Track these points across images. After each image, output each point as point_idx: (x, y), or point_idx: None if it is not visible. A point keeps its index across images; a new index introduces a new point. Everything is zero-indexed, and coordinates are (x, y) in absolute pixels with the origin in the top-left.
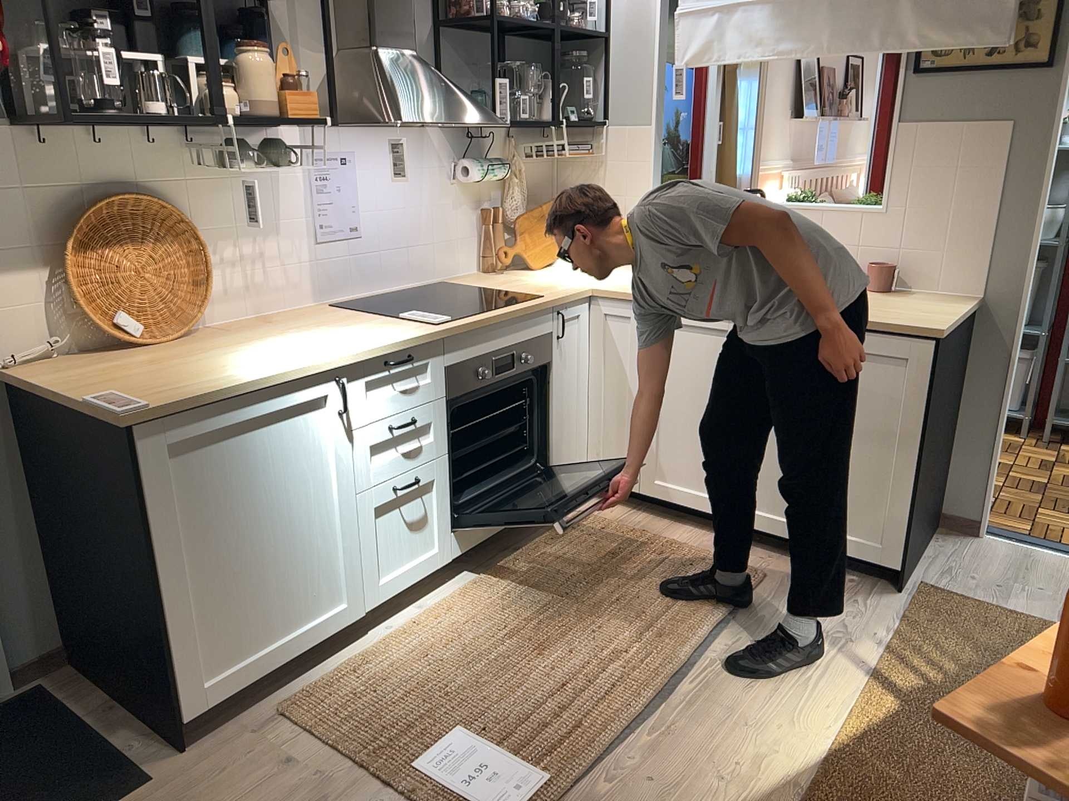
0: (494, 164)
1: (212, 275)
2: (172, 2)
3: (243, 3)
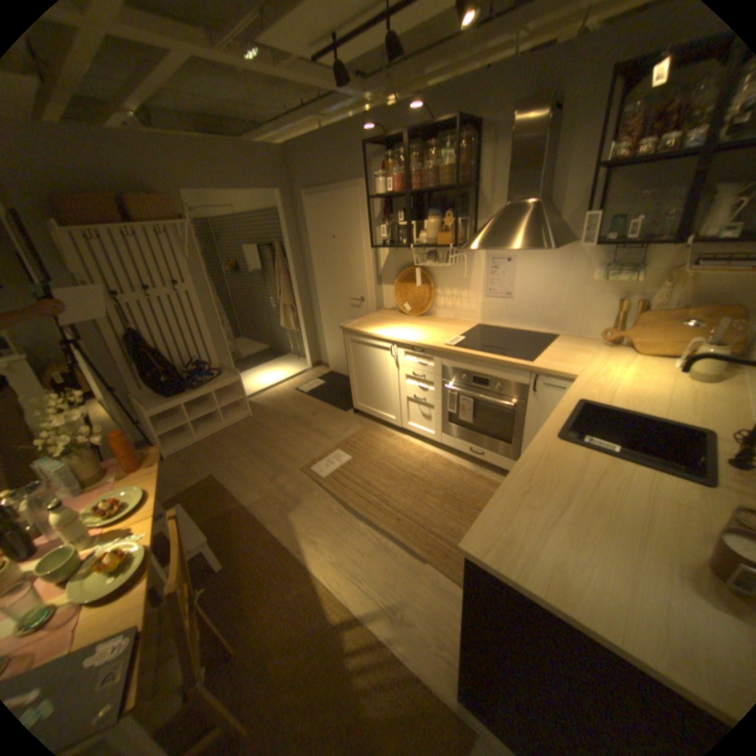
0: (622, 269)
1: (431, 298)
2: (439, 196)
3: (468, 189)
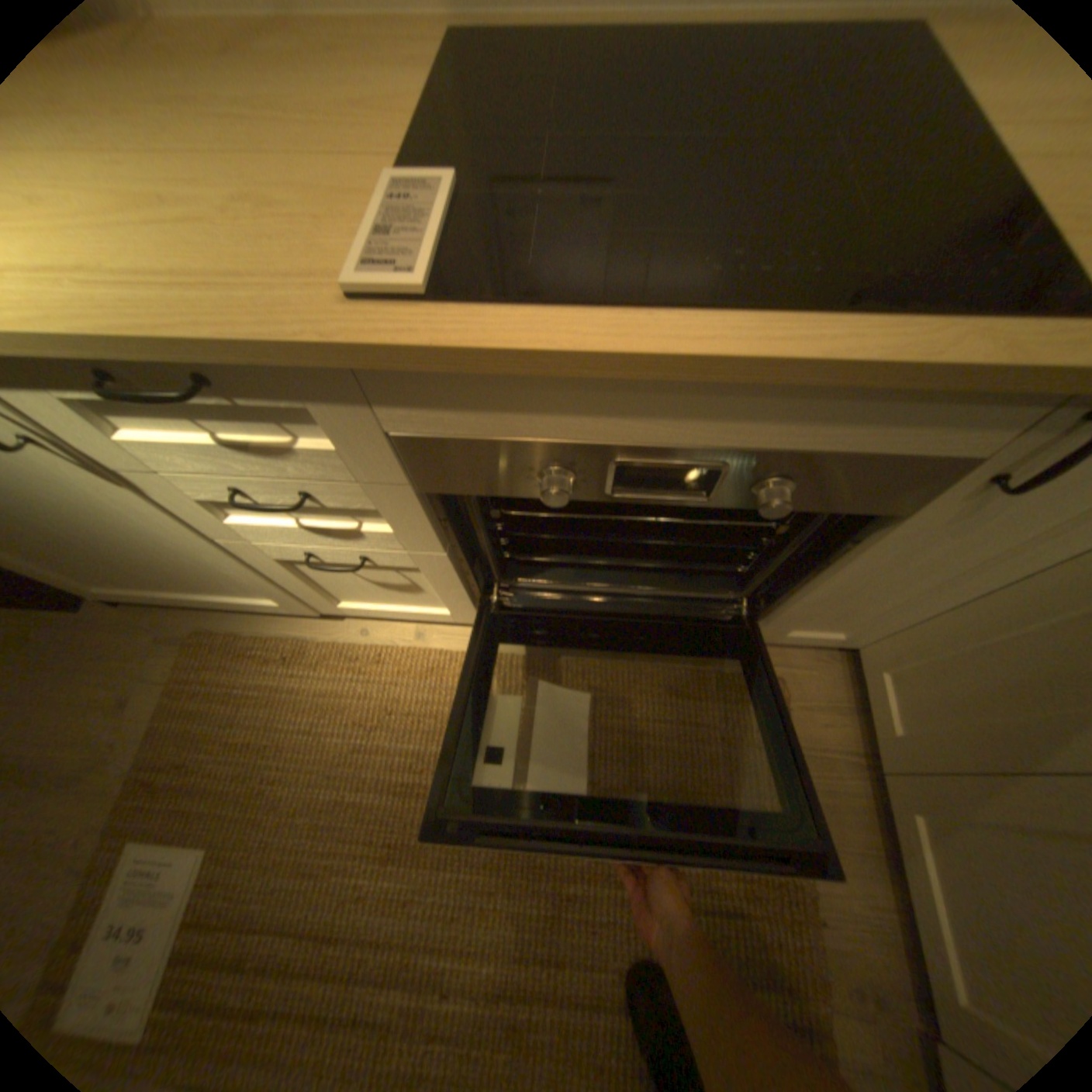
0: None
1: None
2: None
3: None
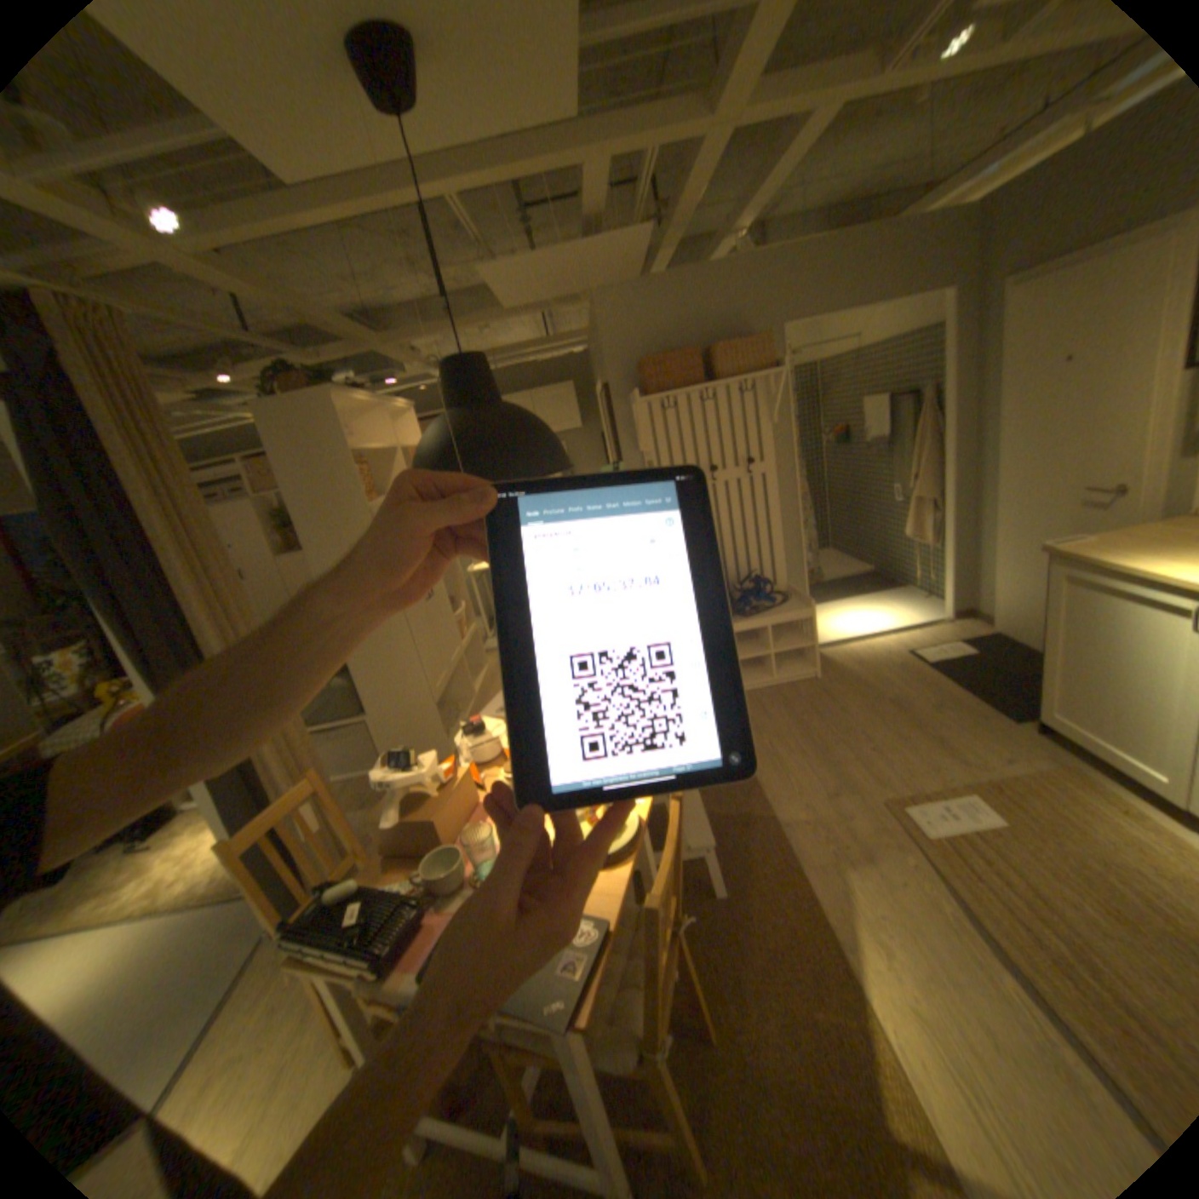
0: None
1: None
2: None
3: None
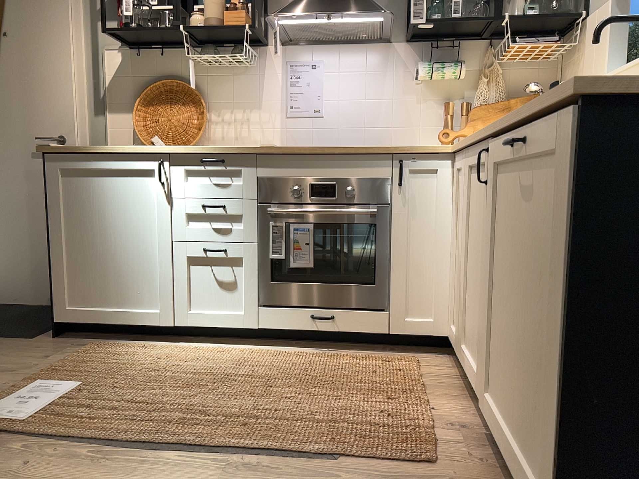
0: (444, 64)
1: (203, 123)
2: None
3: None
